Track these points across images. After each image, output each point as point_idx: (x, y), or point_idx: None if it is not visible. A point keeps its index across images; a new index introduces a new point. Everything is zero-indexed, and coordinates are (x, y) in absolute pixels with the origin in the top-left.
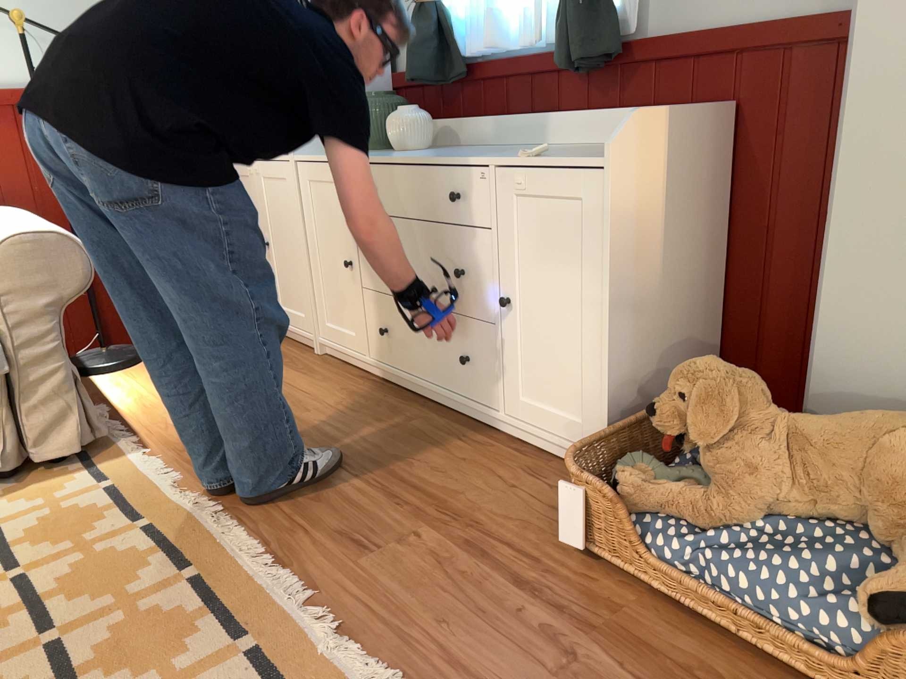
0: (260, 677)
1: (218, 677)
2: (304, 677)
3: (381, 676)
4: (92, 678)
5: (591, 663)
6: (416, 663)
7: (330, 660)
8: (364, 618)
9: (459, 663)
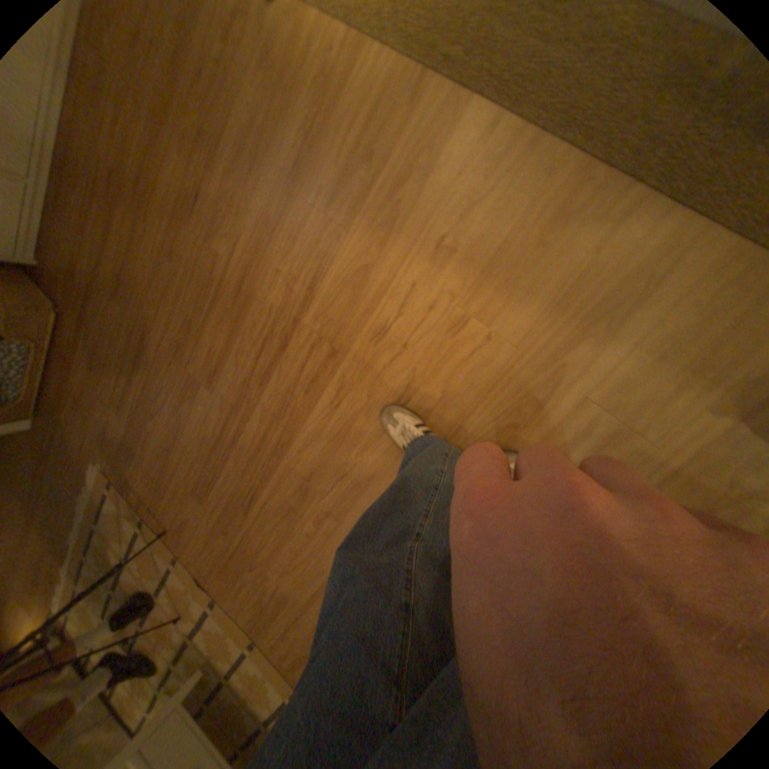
0: (92, 516)
1: (96, 529)
2: (88, 503)
3: (80, 479)
4: (108, 569)
5: (60, 413)
6: (76, 468)
7: (82, 496)
8: (70, 489)
9: (72, 455)
